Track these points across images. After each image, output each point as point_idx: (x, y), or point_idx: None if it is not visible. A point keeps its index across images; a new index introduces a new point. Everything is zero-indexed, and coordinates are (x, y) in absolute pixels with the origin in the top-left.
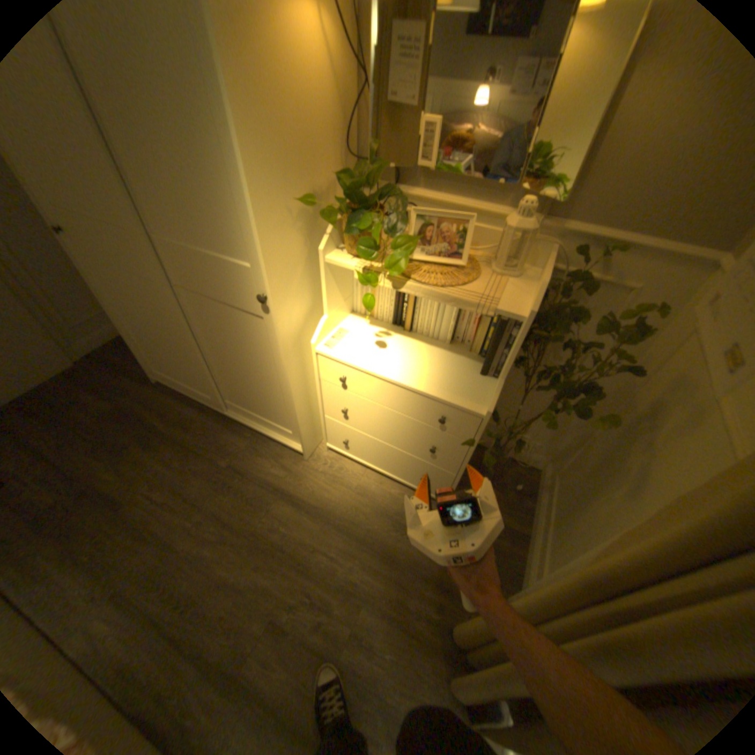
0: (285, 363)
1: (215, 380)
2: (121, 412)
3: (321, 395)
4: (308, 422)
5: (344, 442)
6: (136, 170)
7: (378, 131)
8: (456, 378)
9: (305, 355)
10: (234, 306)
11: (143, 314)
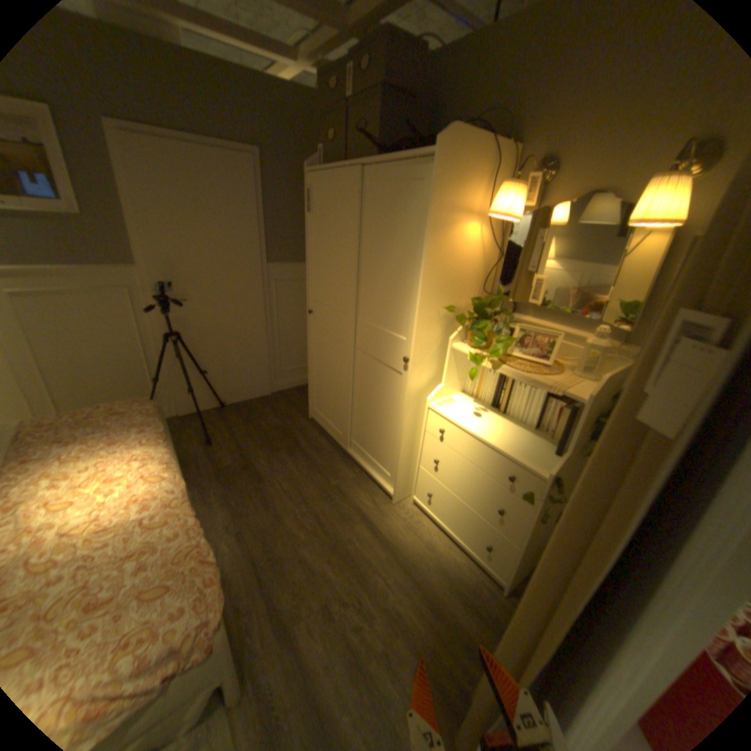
0: (405, 409)
1: (352, 419)
2: (284, 428)
3: (422, 444)
4: (405, 467)
5: (428, 494)
6: (365, 285)
7: (507, 281)
8: (532, 449)
9: (420, 409)
10: (387, 364)
11: (329, 365)
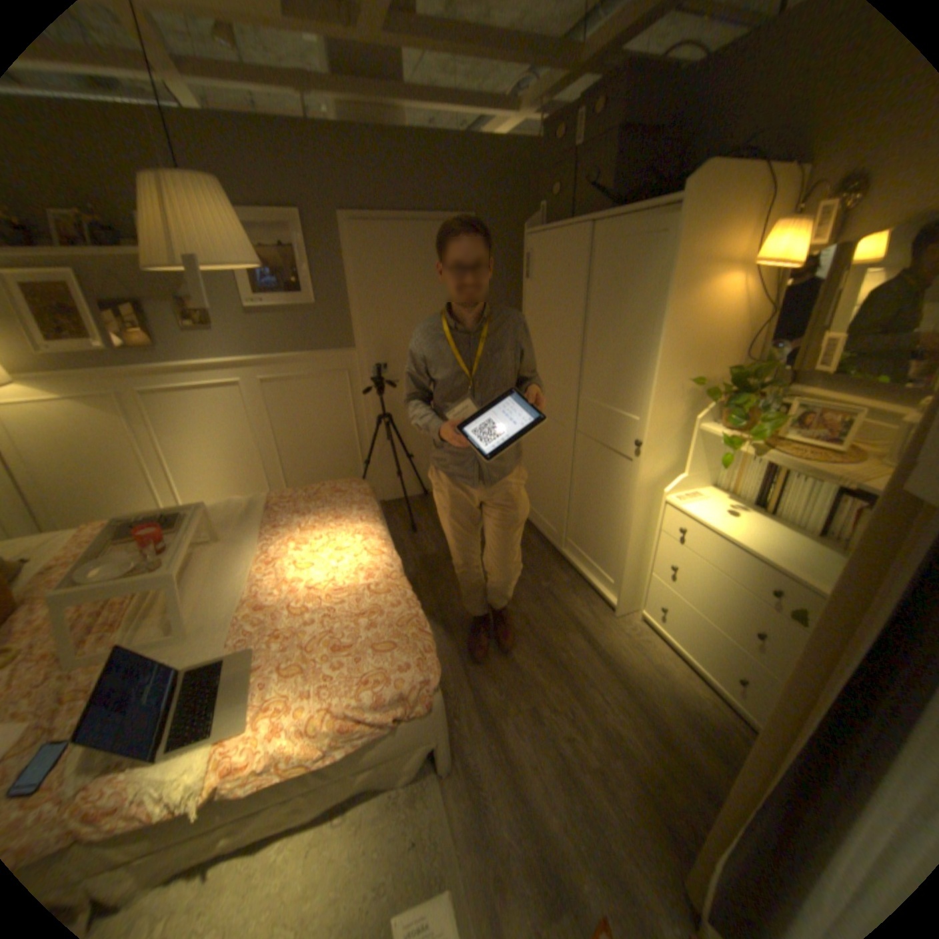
0: (635, 503)
1: (568, 514)
2: None
3: (656, 547)
4: (633, 574)
5: (662, 609)
6: (591, 358)
7: (783, 344)
8: (810, 560)
9: (654, 504)
10: (614, 449)
11: (543, 451)
